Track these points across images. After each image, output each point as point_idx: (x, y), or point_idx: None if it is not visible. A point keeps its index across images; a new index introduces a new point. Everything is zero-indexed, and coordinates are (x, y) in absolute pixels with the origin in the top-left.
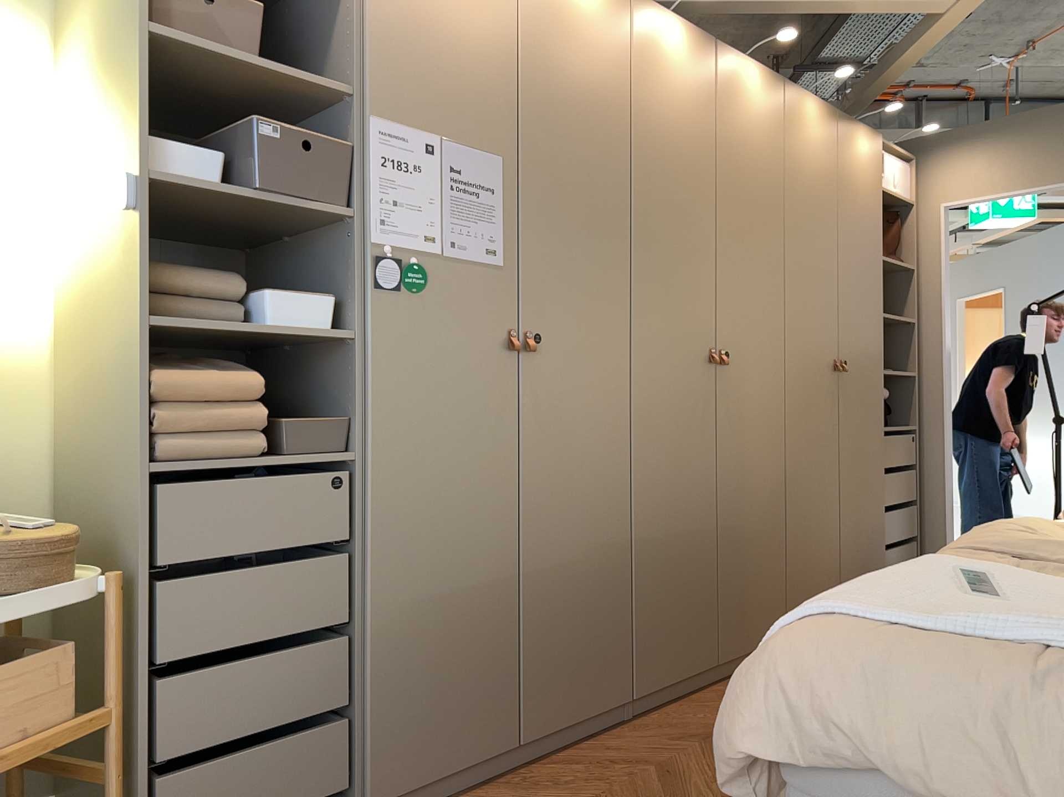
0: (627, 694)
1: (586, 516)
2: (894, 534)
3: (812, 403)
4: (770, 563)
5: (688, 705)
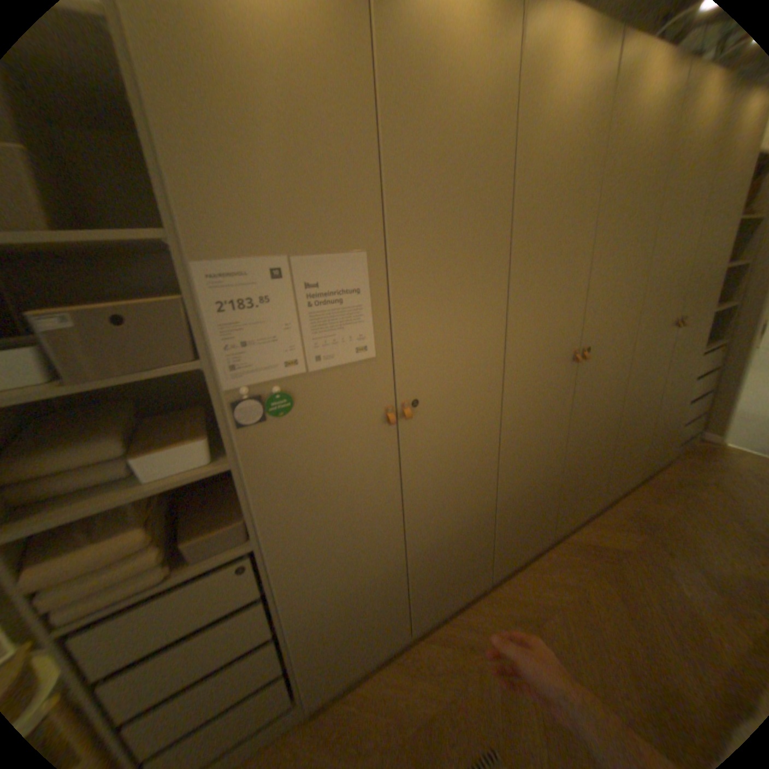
0: (494, 579)
1: (467, 501)
2: (698, 415)
3: (659, 355)
4: (605, 470)
5: (535, 576)
